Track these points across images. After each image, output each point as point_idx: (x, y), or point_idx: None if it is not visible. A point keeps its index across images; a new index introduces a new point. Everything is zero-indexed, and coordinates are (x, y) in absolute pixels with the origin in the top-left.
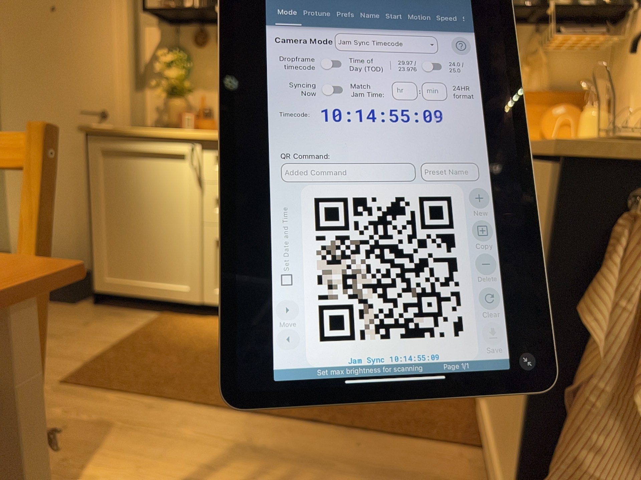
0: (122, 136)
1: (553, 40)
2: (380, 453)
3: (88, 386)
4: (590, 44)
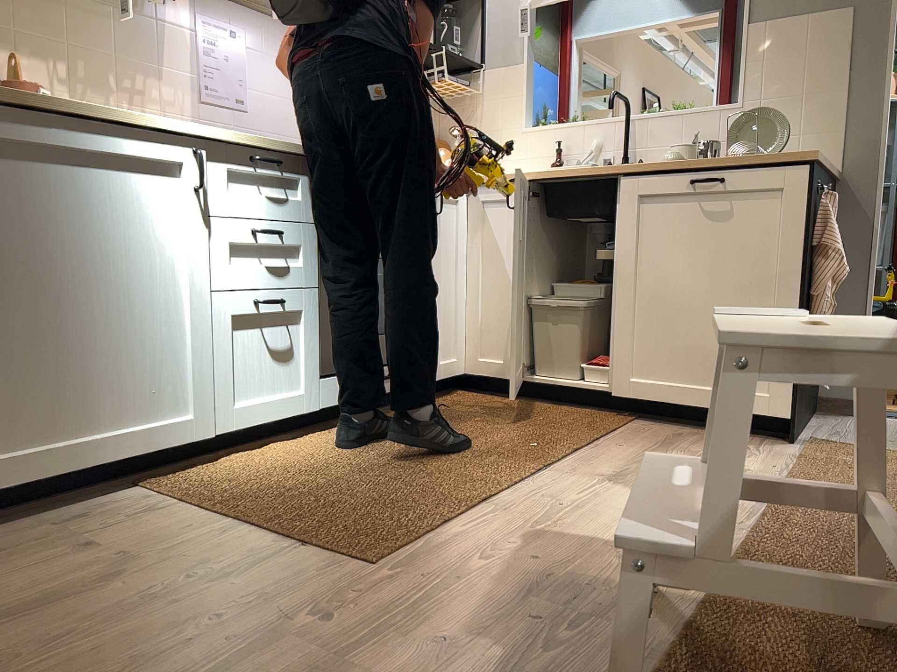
0: (47, 114)
1: (437, 82)
2: (629, 439)
3: (402, 542)
4: (449, 93)
